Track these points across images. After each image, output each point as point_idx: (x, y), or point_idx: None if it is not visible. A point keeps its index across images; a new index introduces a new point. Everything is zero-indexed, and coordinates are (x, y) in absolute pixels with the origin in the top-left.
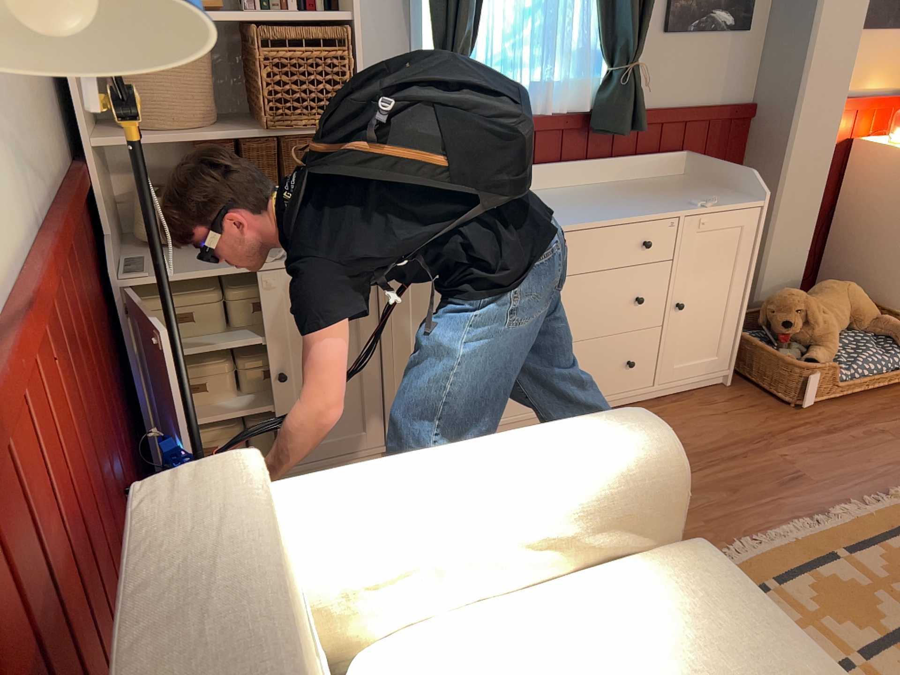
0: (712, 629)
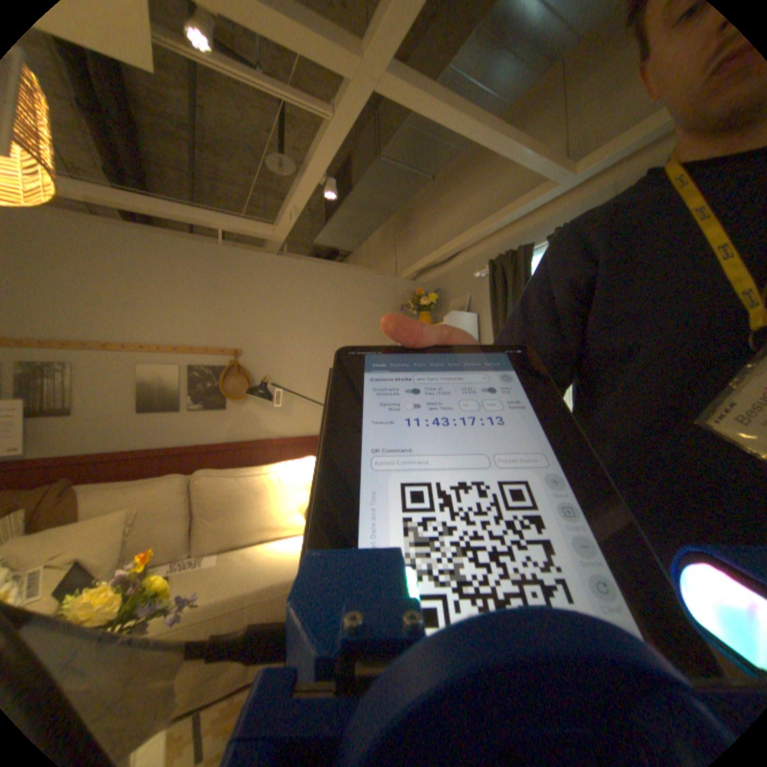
0: (290, 566)
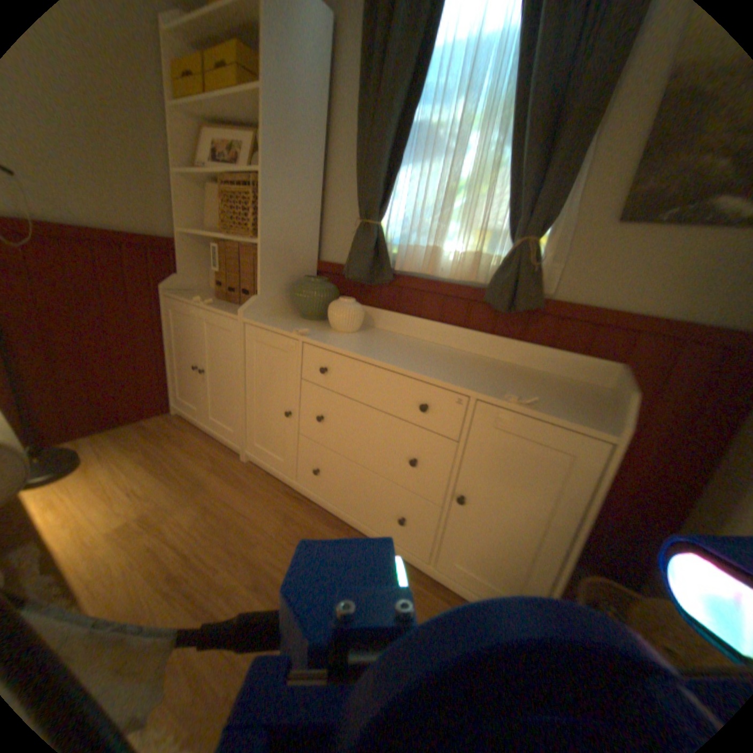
0: None
